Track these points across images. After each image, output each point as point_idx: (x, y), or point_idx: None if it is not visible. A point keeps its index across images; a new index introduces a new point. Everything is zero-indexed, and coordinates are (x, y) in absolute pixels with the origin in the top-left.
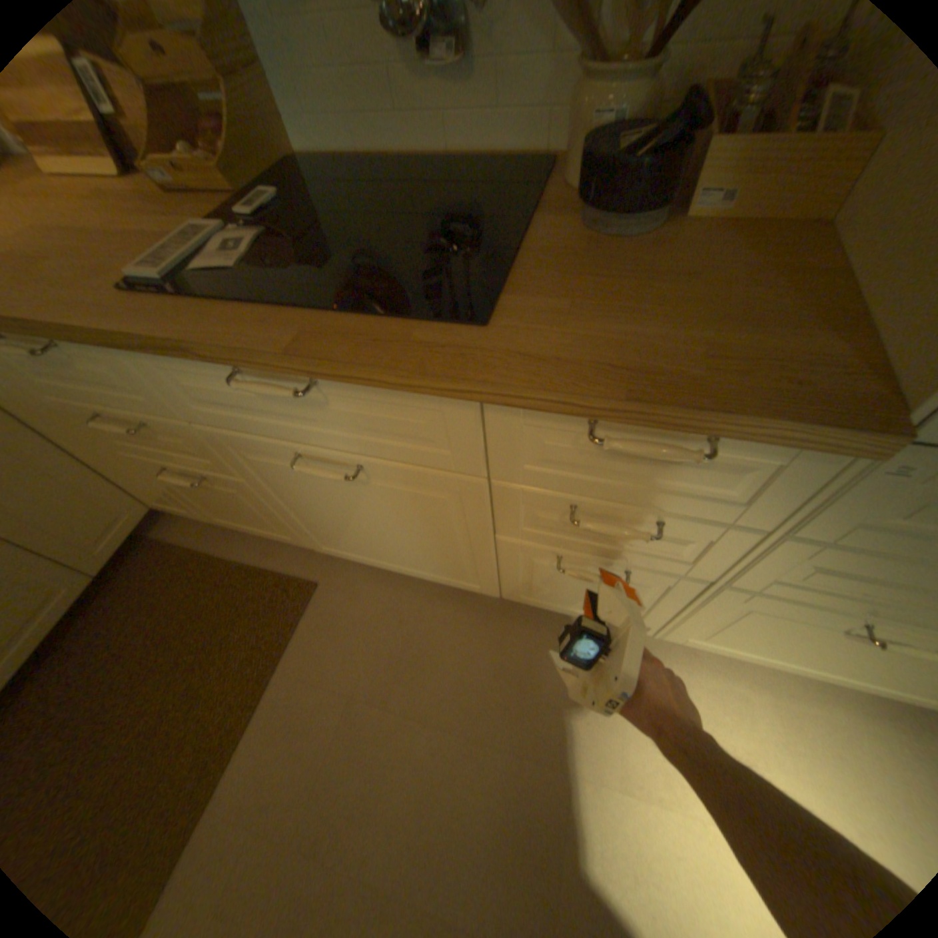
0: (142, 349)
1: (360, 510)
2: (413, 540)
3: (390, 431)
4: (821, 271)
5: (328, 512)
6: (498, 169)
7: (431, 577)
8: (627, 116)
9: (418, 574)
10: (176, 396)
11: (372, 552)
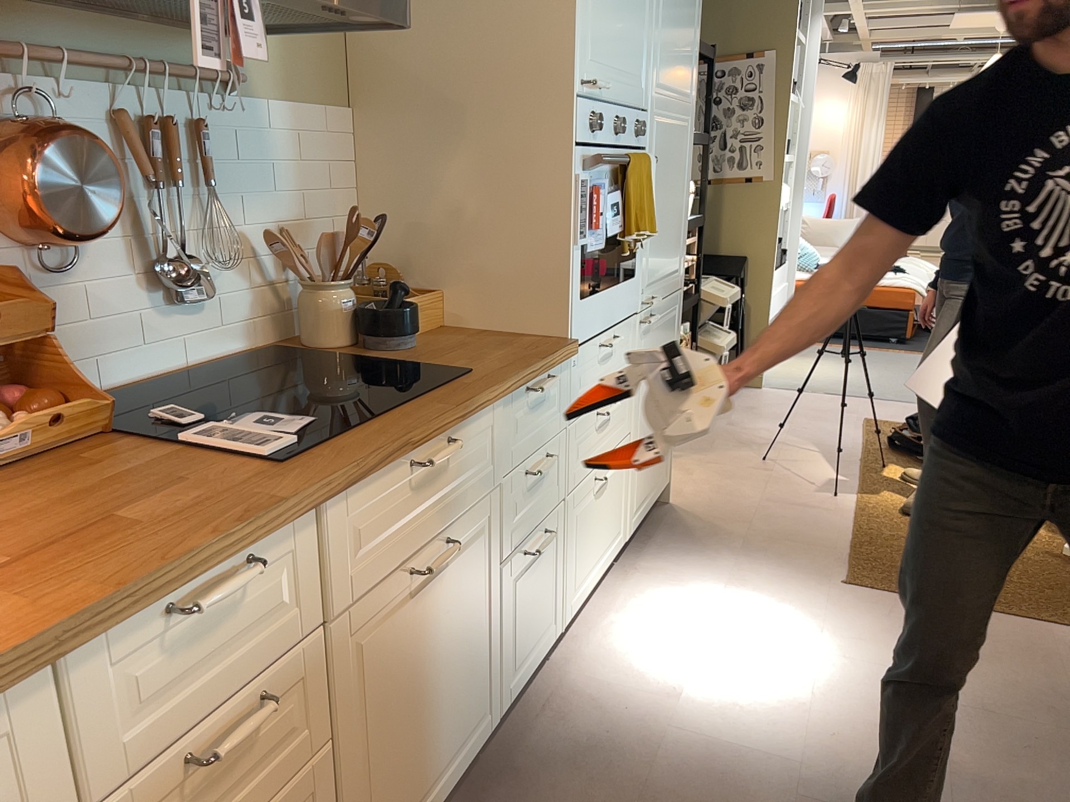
0: (362, 479)
1: (427, 651)
2: (455, 666)
3: (464, 472)
4: (482, 332)
5: (398, 706)
6: (232, 368)
7: (457, 768)
8: (357, 303)
9: (448, 781)
10: (333, 567)
11: (417, 780)
